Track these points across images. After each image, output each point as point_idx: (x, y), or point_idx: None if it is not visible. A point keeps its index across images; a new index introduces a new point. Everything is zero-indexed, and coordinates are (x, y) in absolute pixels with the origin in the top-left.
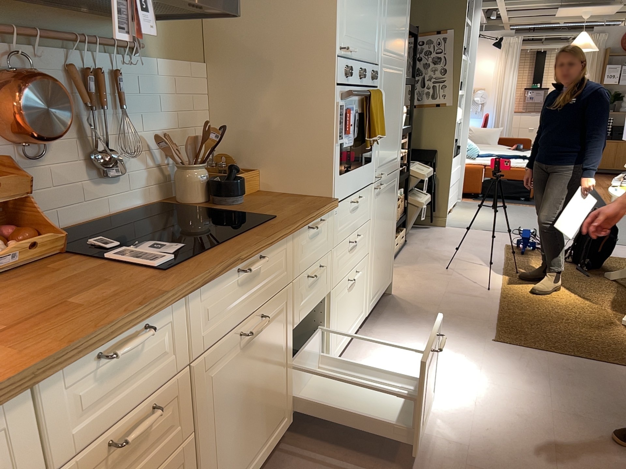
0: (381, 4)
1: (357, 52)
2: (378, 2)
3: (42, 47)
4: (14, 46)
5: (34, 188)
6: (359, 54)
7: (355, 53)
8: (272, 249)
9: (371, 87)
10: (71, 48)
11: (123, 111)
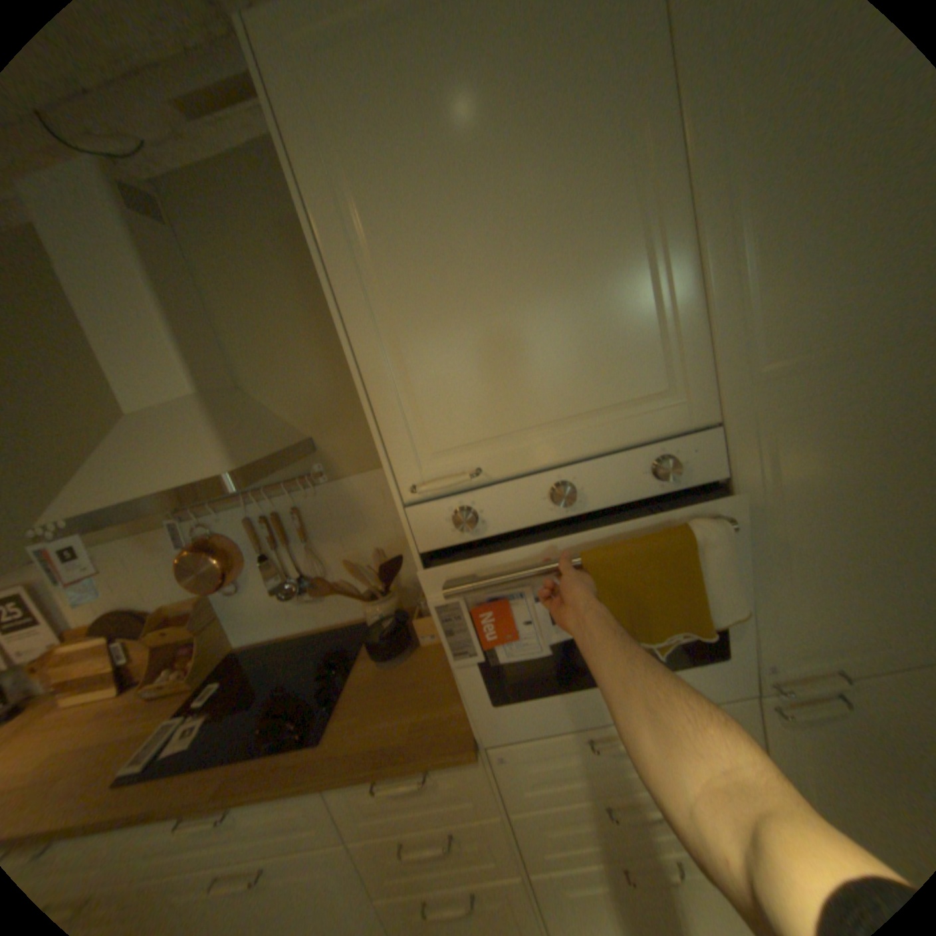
0: (678, 260)
1: (469, 477)
2: (646, 270)
3: (223, 511)
4: (198, 520)
5: (242, 613)
6: (529, 457)
7: (507, 463)
8: (259, 805)
9: (655, 497)
10: (248, 502)
11: (305, 544)
